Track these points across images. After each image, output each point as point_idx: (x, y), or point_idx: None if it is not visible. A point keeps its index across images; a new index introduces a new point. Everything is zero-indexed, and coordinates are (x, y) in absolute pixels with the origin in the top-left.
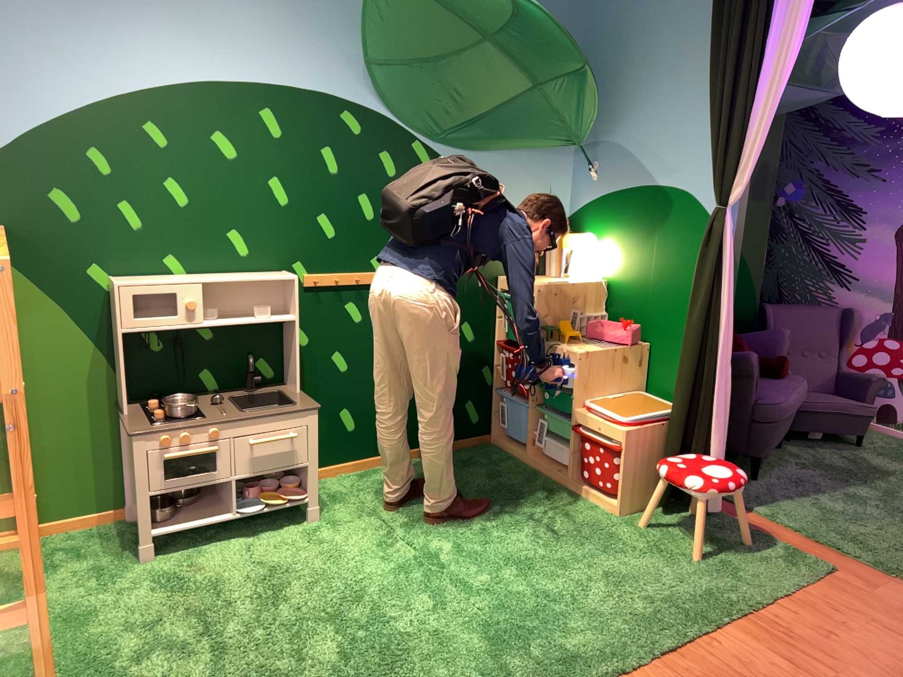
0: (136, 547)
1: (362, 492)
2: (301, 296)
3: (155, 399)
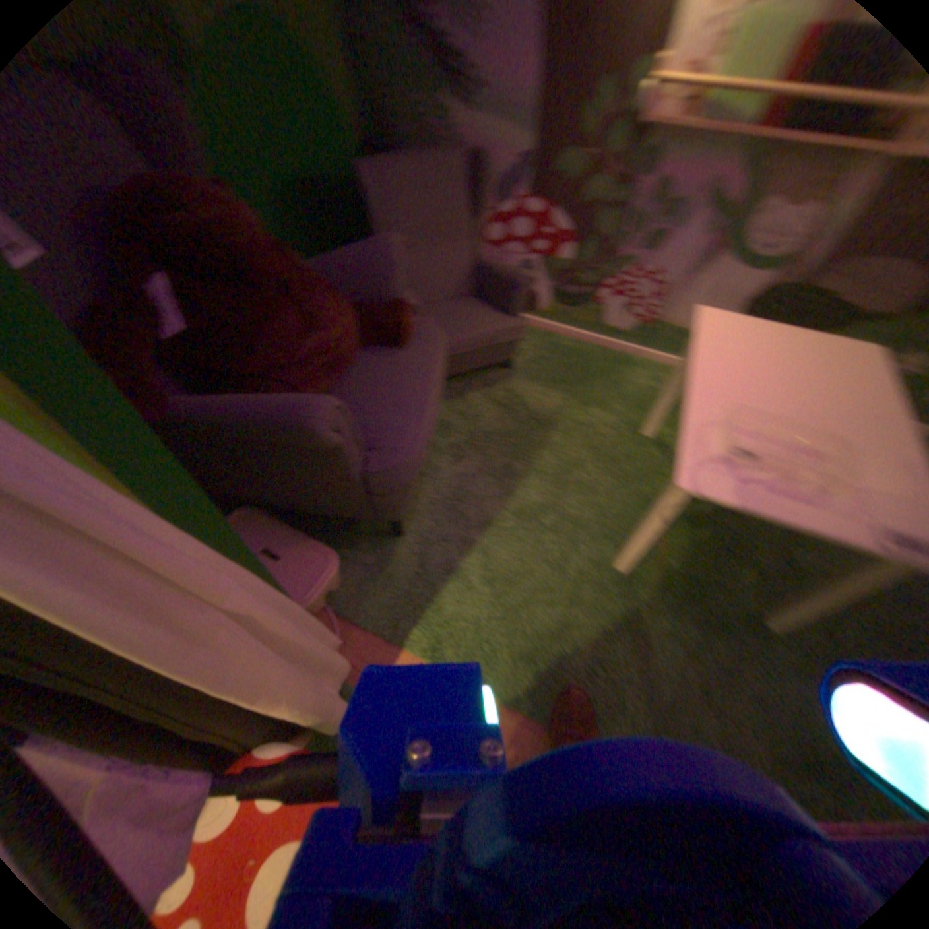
0: None
1: None
2: None
3: None
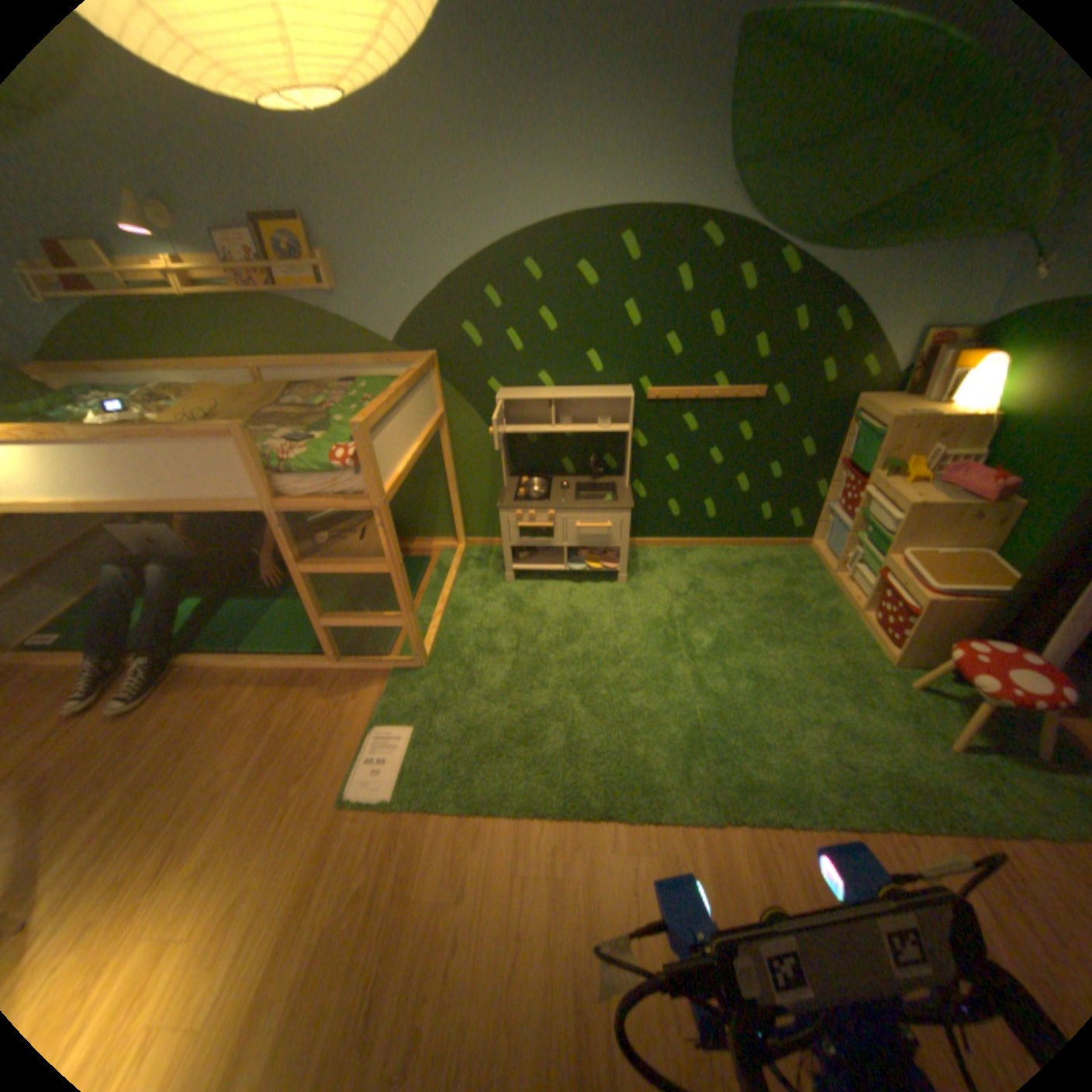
0: (504, 573)
1: (667, 571)
2: (641, 407)
3: (525, 477)
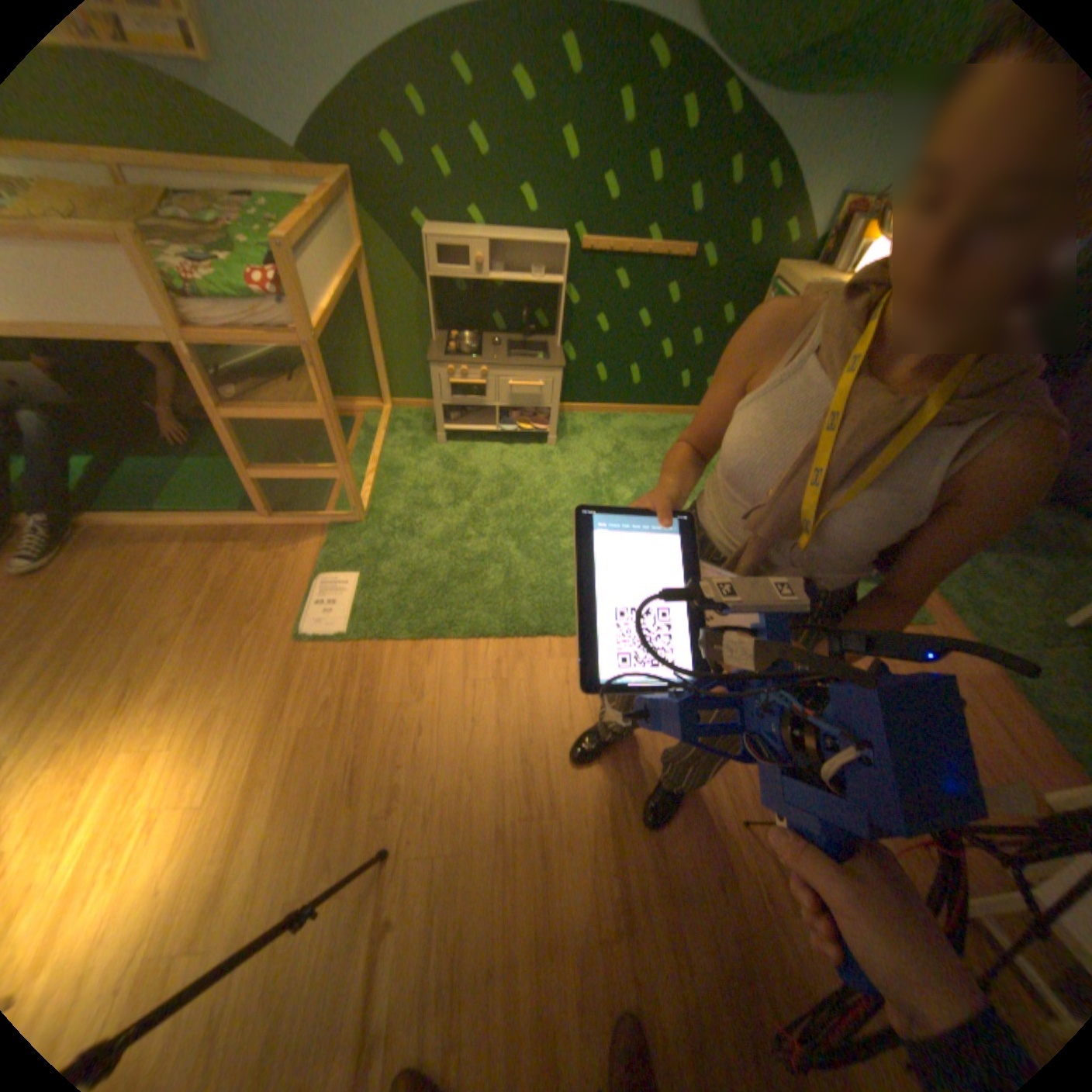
0: (434, 435)
1: (593, 436)
2: (575, 260)
3: (454, 332)
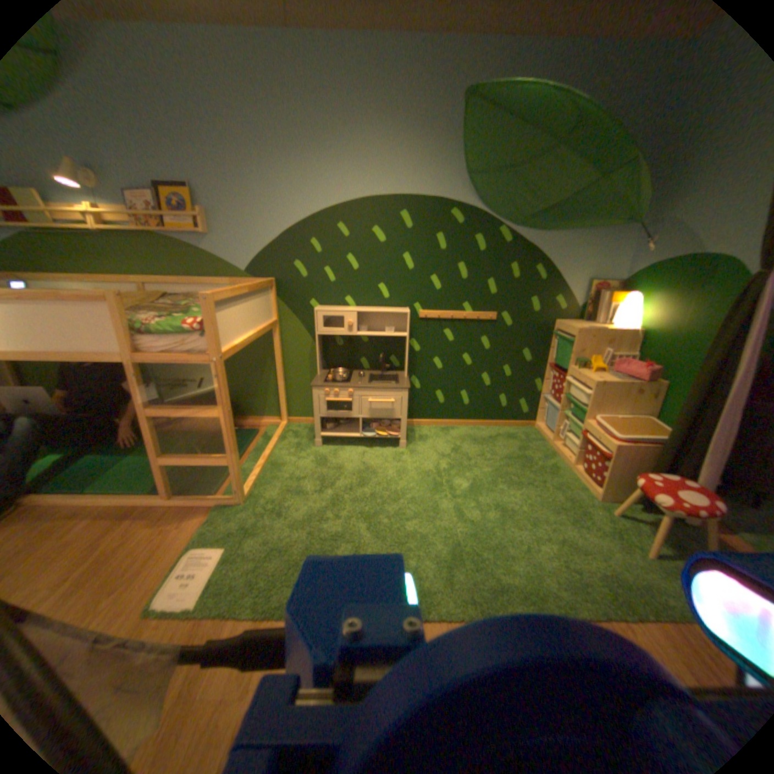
0: (313, 439)
1: (435, 438)
2: (413, 321)
3: (332, 368)
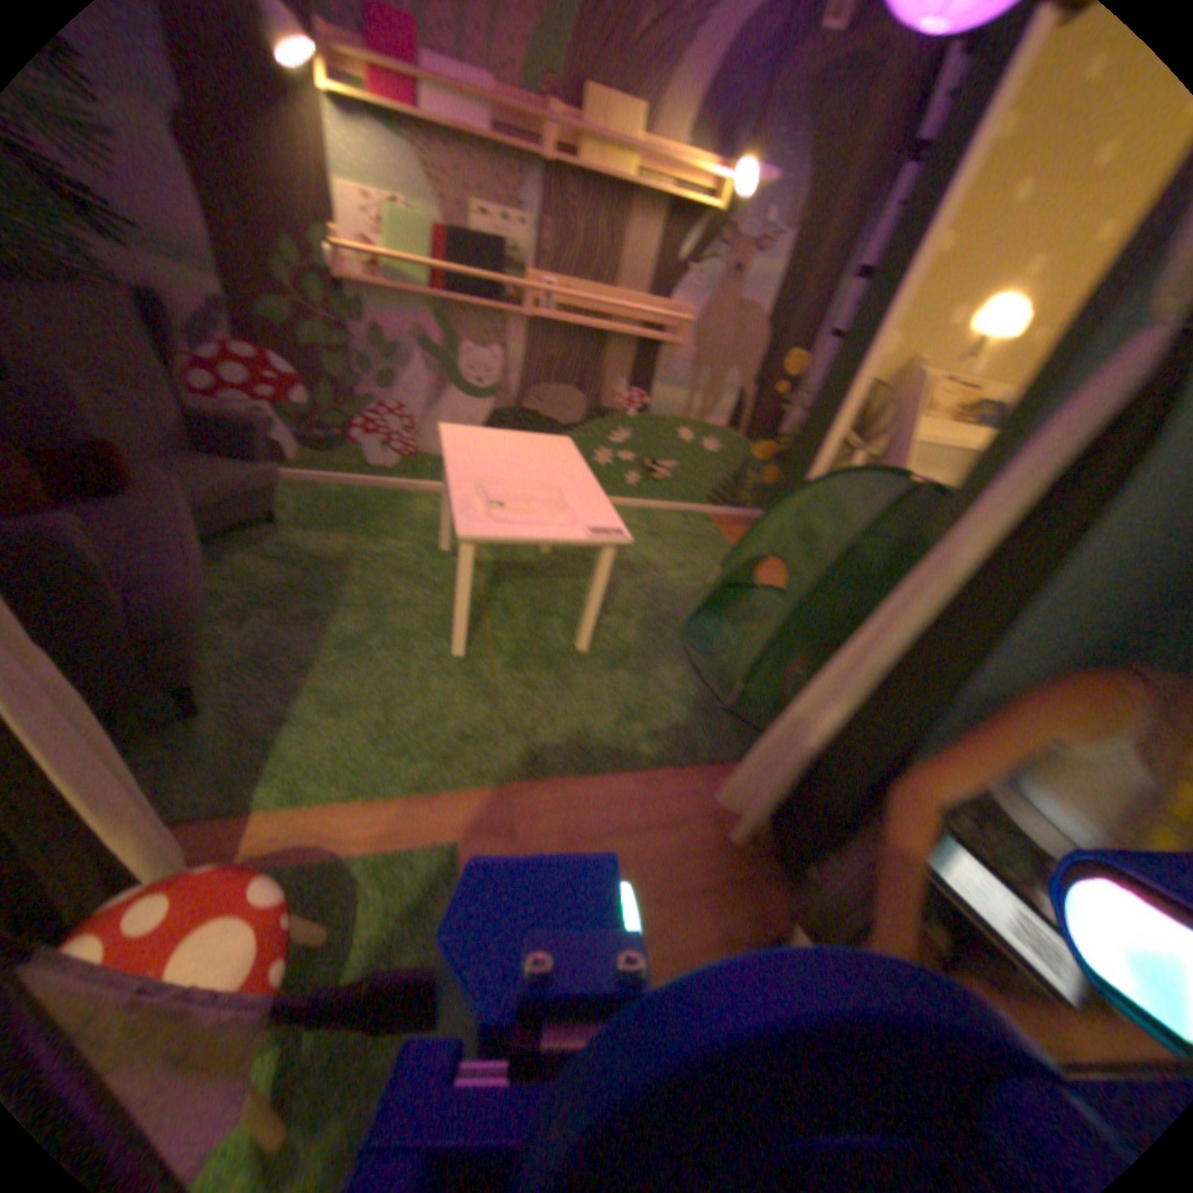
0: None
1: None
2: None
3: None
